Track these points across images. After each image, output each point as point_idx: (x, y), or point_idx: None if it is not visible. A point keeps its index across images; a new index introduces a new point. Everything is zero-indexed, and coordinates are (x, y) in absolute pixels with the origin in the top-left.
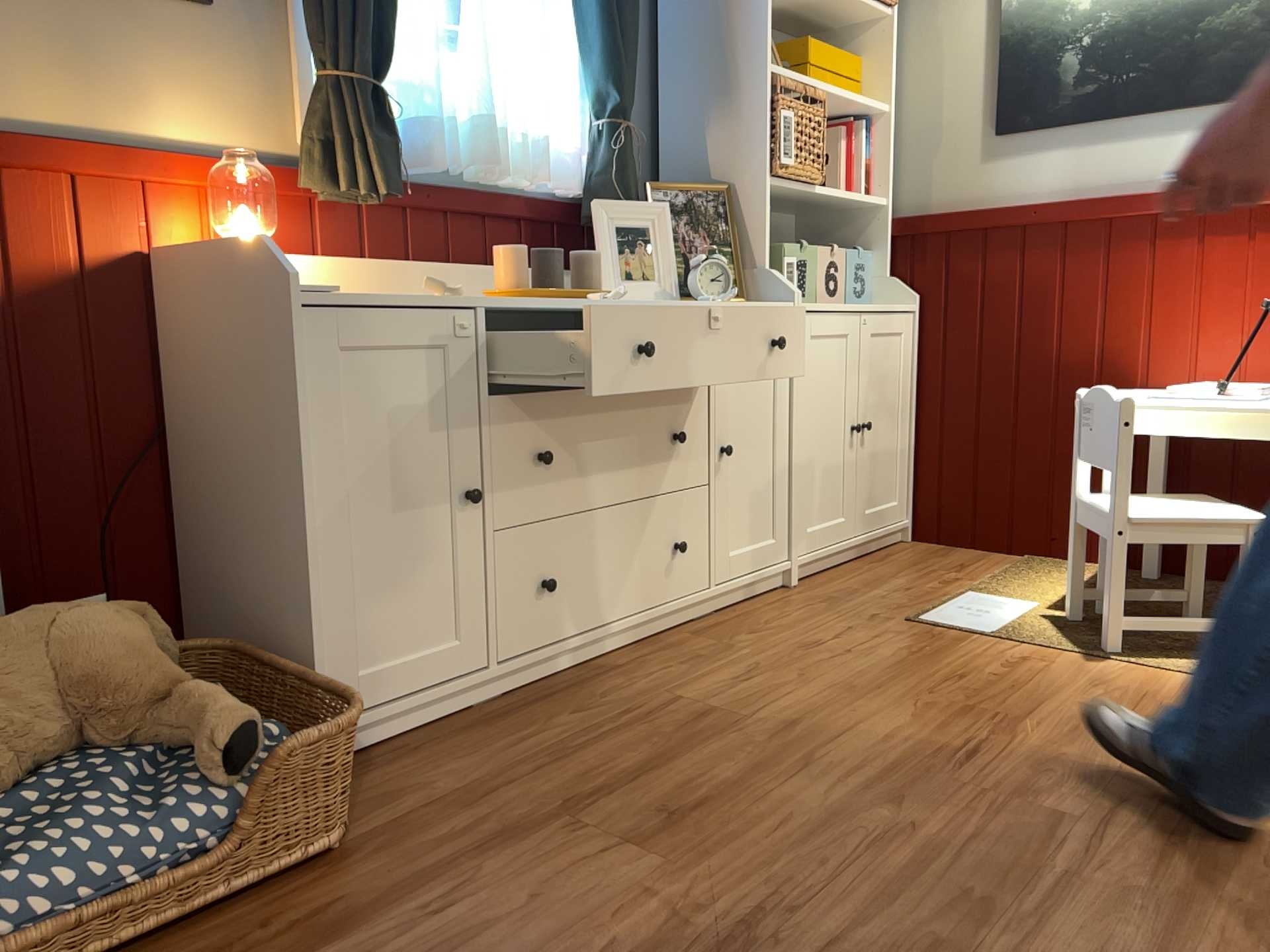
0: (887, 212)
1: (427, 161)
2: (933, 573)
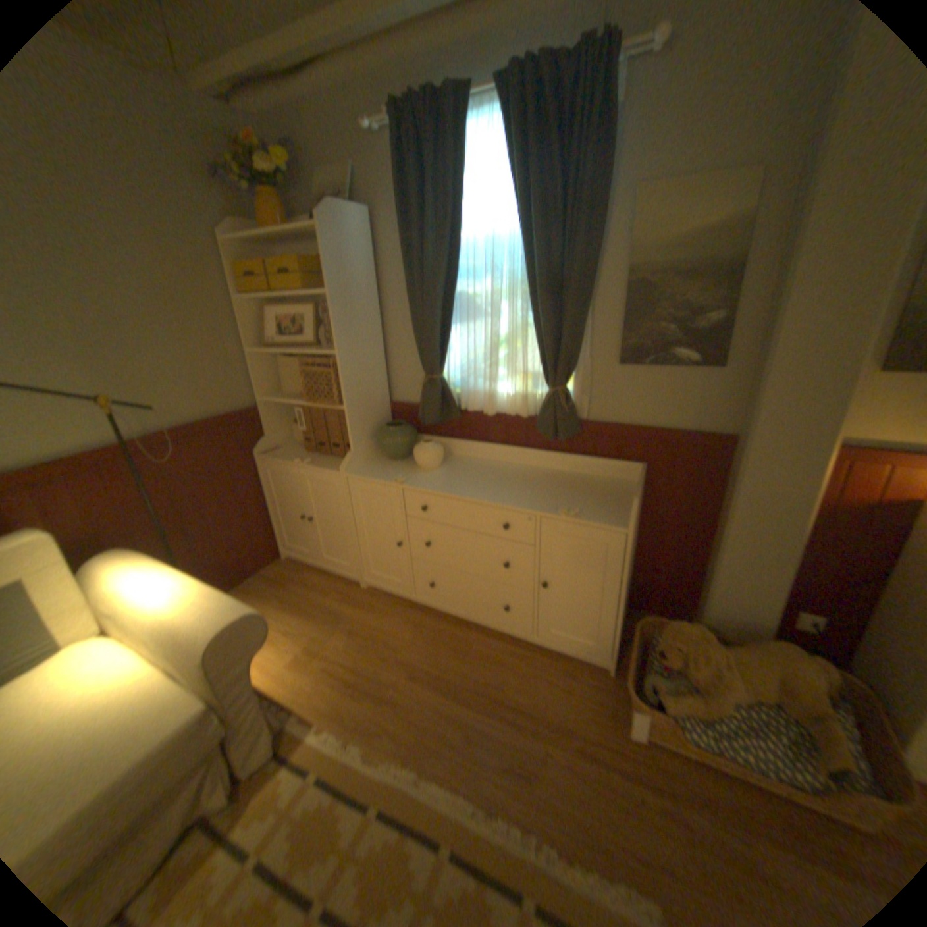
0: None
1: None
2: None
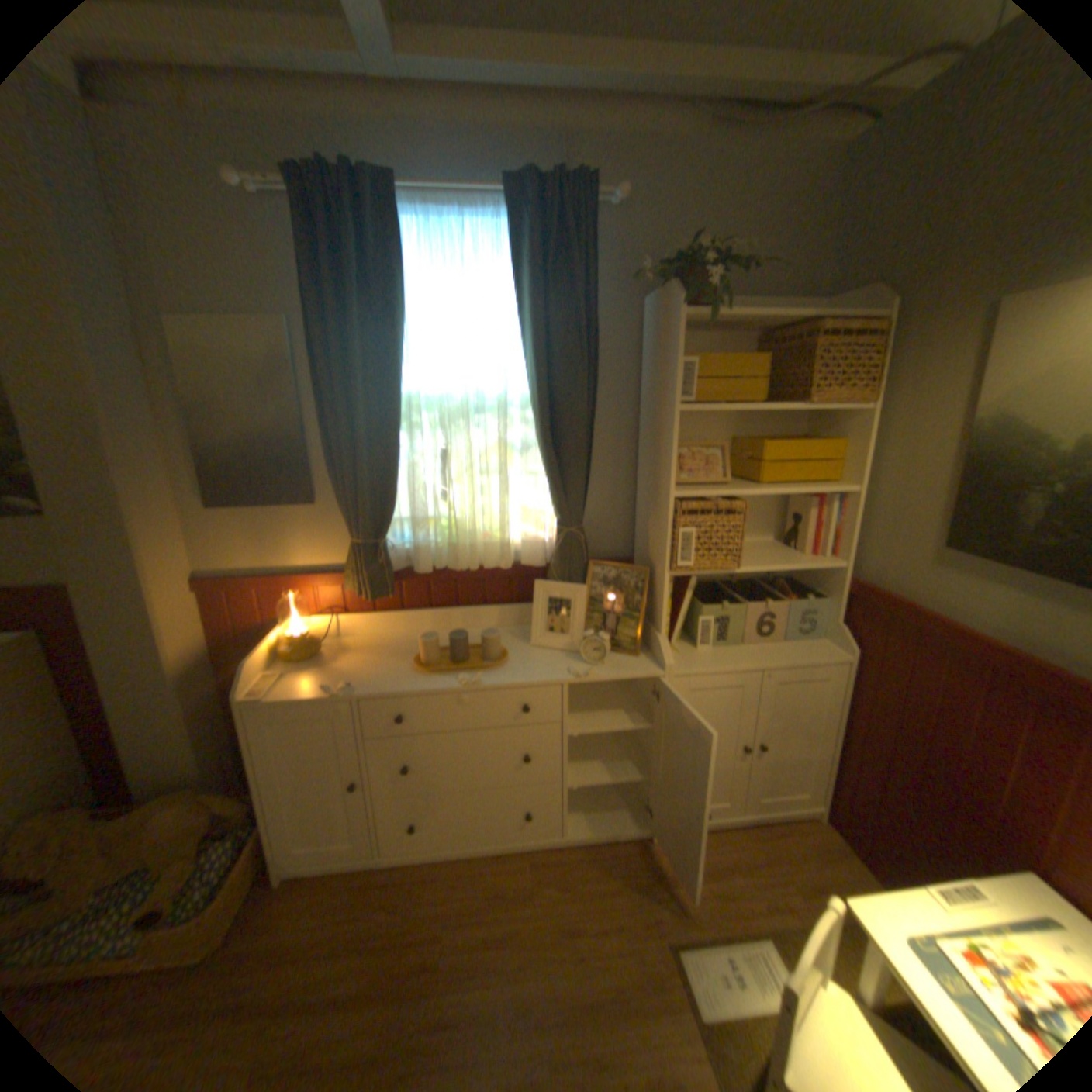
0: (847, 574)
1: (418, 570)
2: (782, 891)
